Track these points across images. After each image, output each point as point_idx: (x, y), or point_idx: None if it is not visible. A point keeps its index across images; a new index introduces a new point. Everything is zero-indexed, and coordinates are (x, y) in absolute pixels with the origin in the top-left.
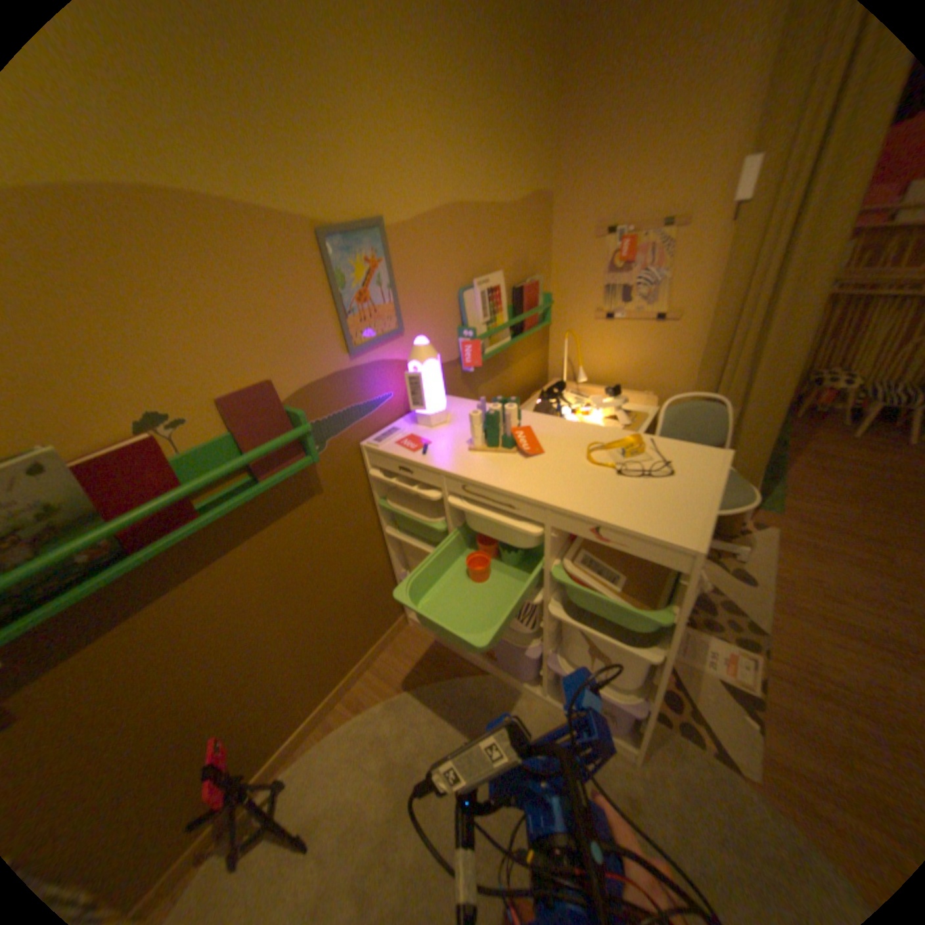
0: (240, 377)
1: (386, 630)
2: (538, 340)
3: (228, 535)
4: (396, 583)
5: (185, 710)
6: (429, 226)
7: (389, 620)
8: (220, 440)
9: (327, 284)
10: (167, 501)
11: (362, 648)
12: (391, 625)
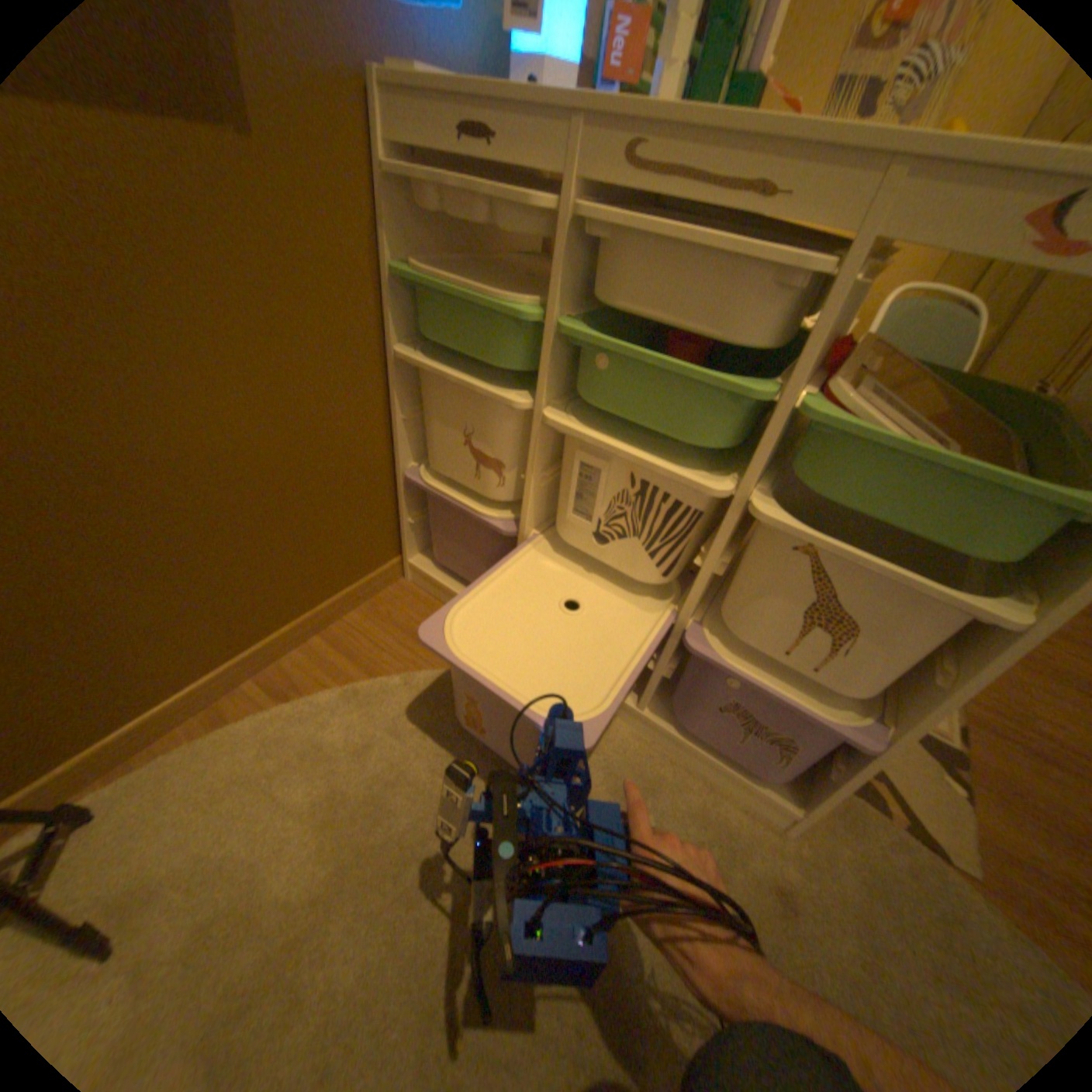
0: None
1: (363, 574)
2: None
3: None
4: (396, 490)
5: None
6: None
7: (371, 557)
8: None
9: None
10: None
11: (313, 591)
12: (374, 569)
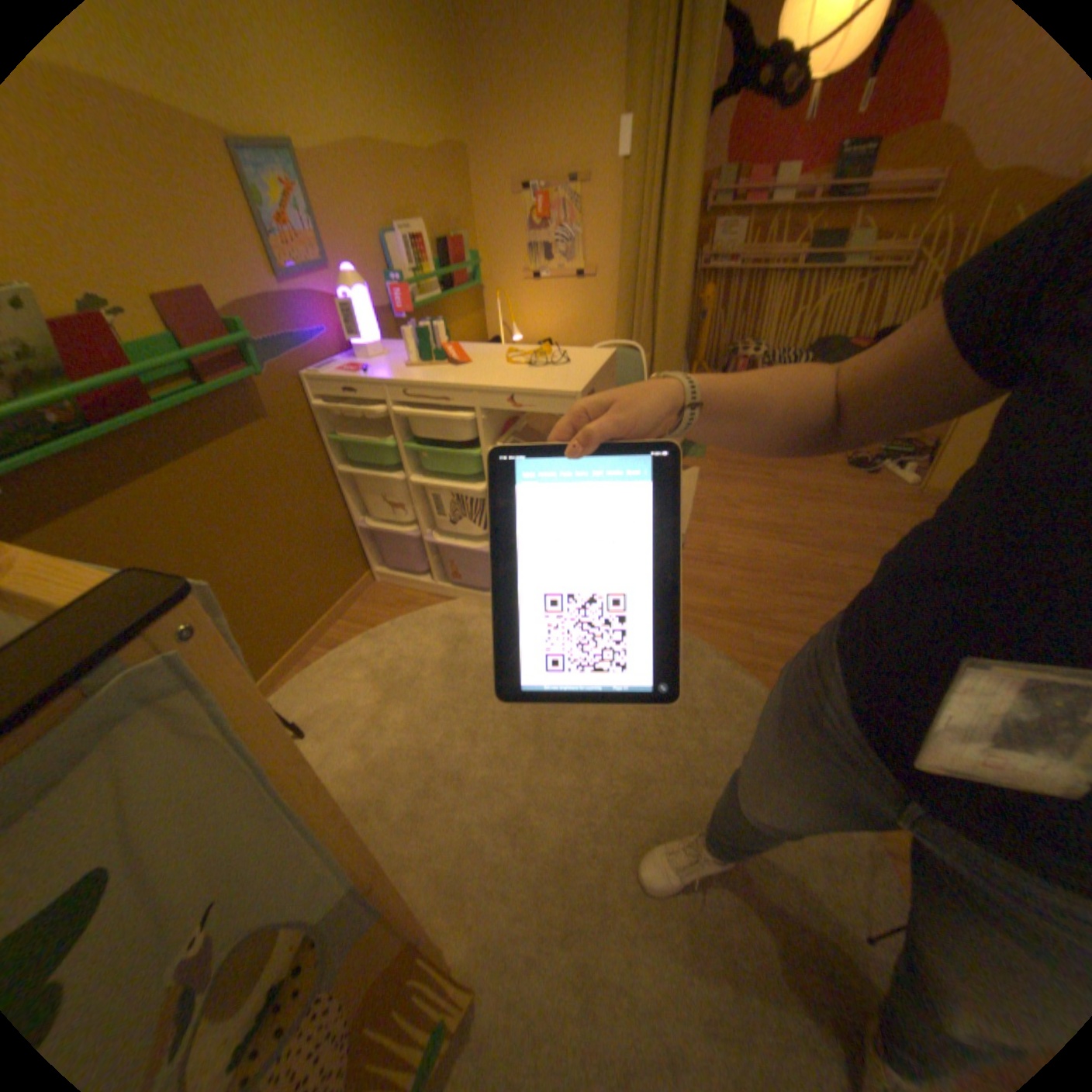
0: (172, 280)
1: (352, 584)
2: (471, 306)
3: (180, 440)
4: (356, 535)
5: None
6: (339, 160)
7: (353, 574)
8: (162, 339)
9: (244, 202)
10: (126, 375)
11: (330, 597)
12: (356, 580)
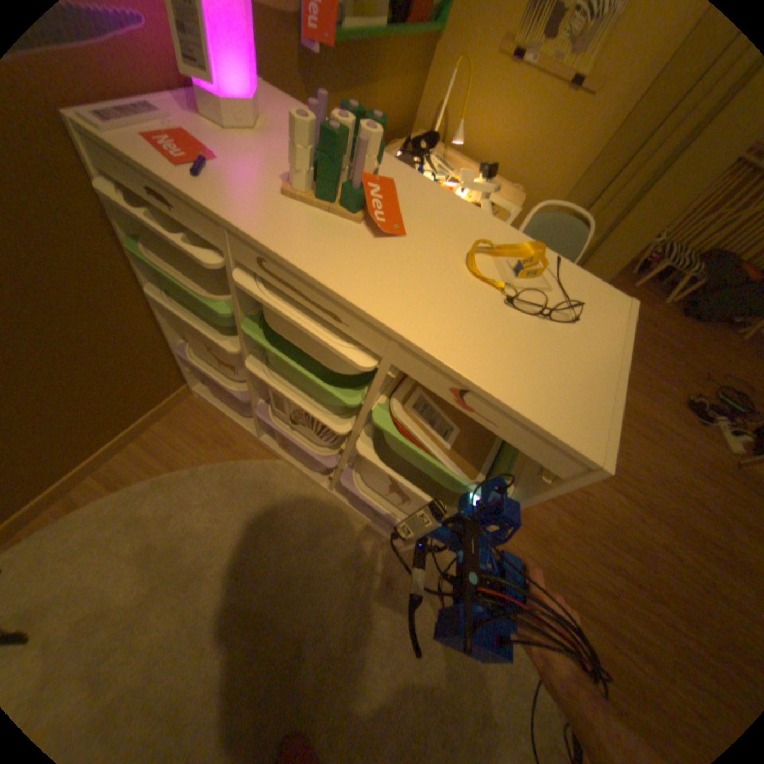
0: None
1: (159, 402)
2: (418, 58)
3: None
4: (173, 354)
5: None
6: None
7: (164, 392)
8: None
9: None
10: None
11: (122, 422)
12: (167, 397)
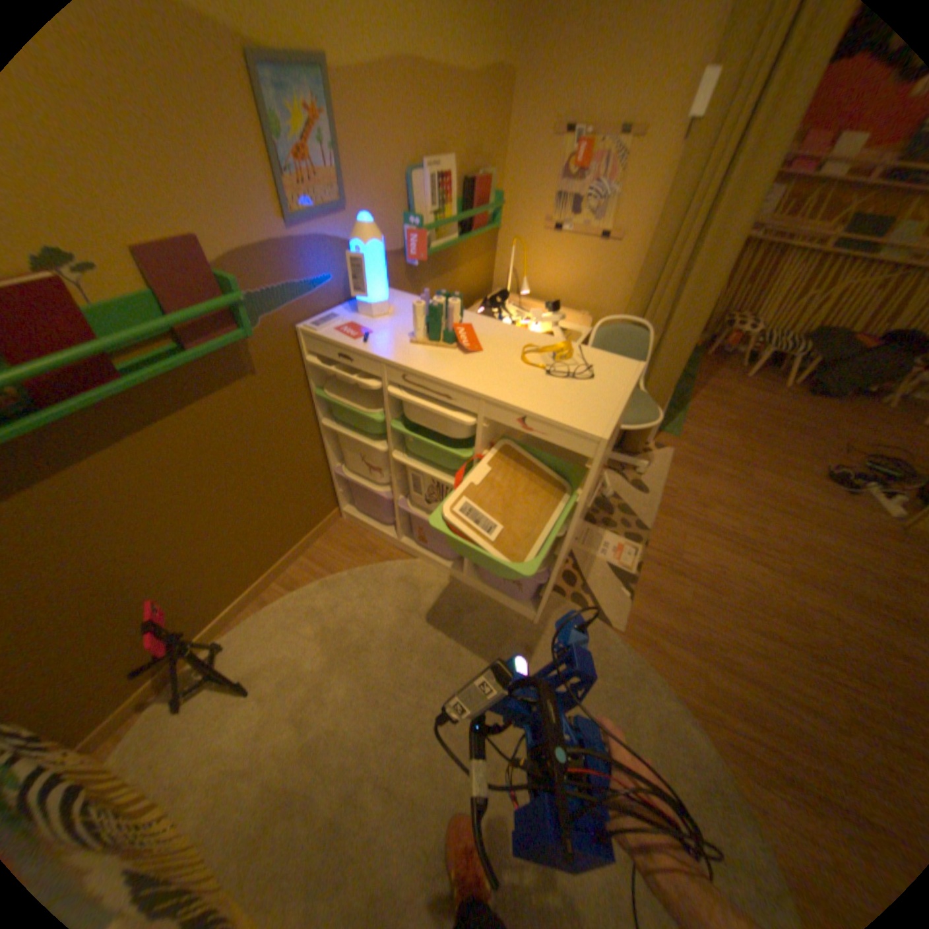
0: (160, 227)
1: (319, 522)
2: (485, 246)
3: (154, 406)
4: (330, 478)
5: (118, 576)
6: (377, 82)
7: (323, 512)
8: (140, 298)
9: (260, 131)
10: (86, 354)
11: (296, 536)
12: (324, 517)
